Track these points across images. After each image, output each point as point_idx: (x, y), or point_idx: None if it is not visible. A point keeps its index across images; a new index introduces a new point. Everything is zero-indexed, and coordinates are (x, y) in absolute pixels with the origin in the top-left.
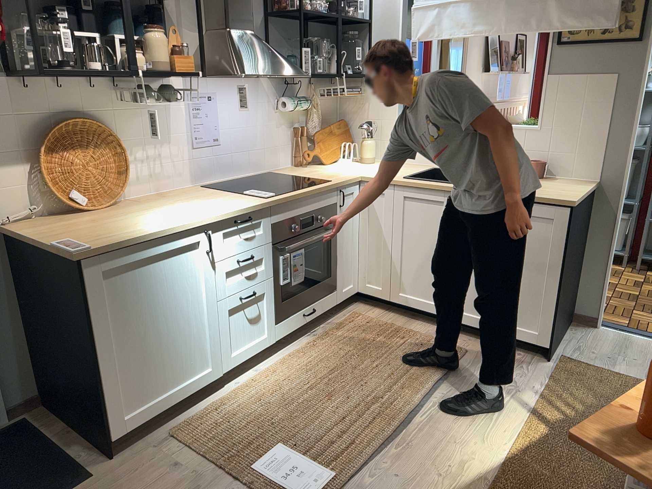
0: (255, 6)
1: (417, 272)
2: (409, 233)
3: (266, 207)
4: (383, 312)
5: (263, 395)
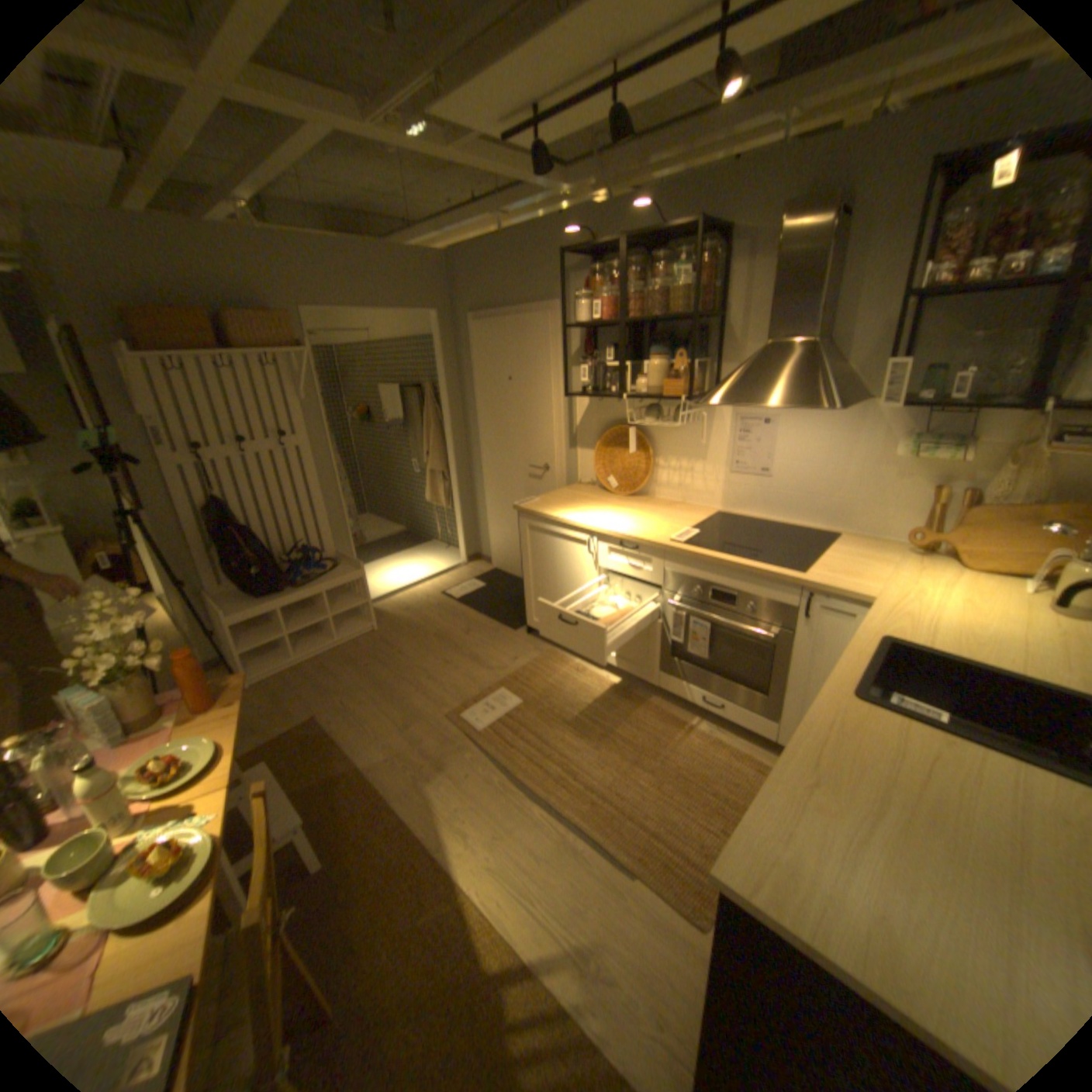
0: (895, 287)
1: None
2: None
3: (657, 548)
4: None
5: (585, 691)
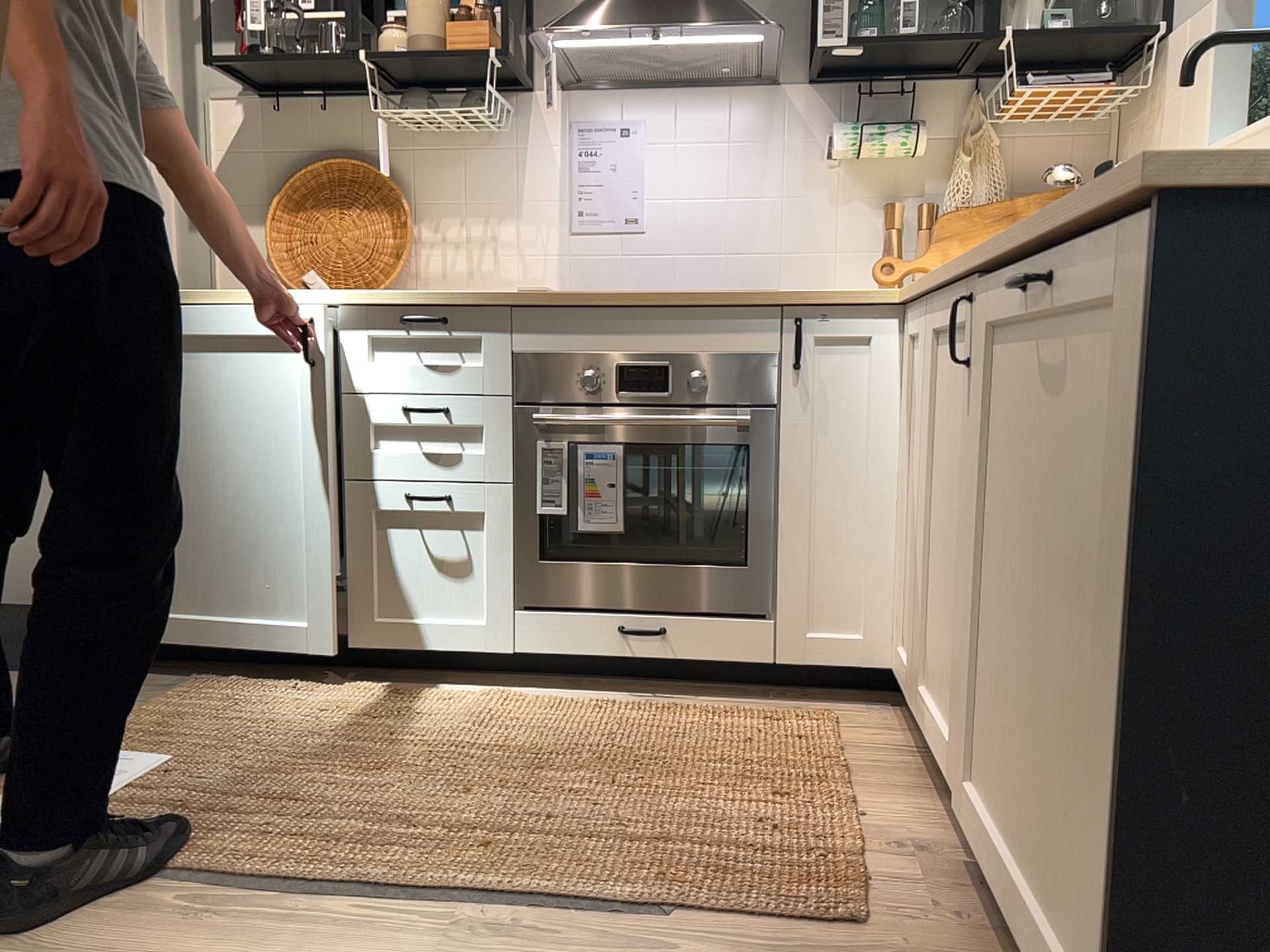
0: None
1: (945, 612)
2: (943, 466)
3: (495, 307)
4: (907, 746)
5: (338, 713)
